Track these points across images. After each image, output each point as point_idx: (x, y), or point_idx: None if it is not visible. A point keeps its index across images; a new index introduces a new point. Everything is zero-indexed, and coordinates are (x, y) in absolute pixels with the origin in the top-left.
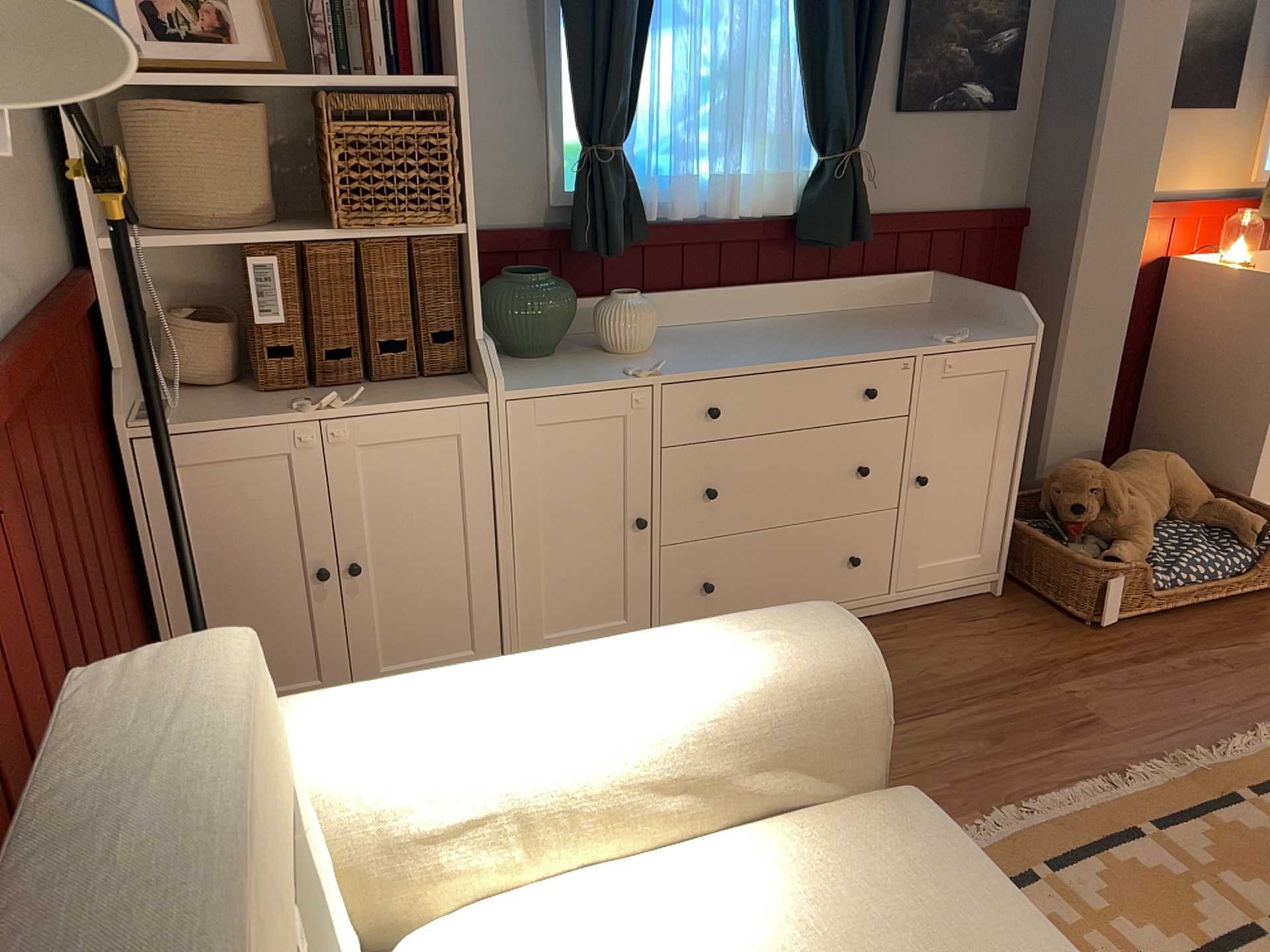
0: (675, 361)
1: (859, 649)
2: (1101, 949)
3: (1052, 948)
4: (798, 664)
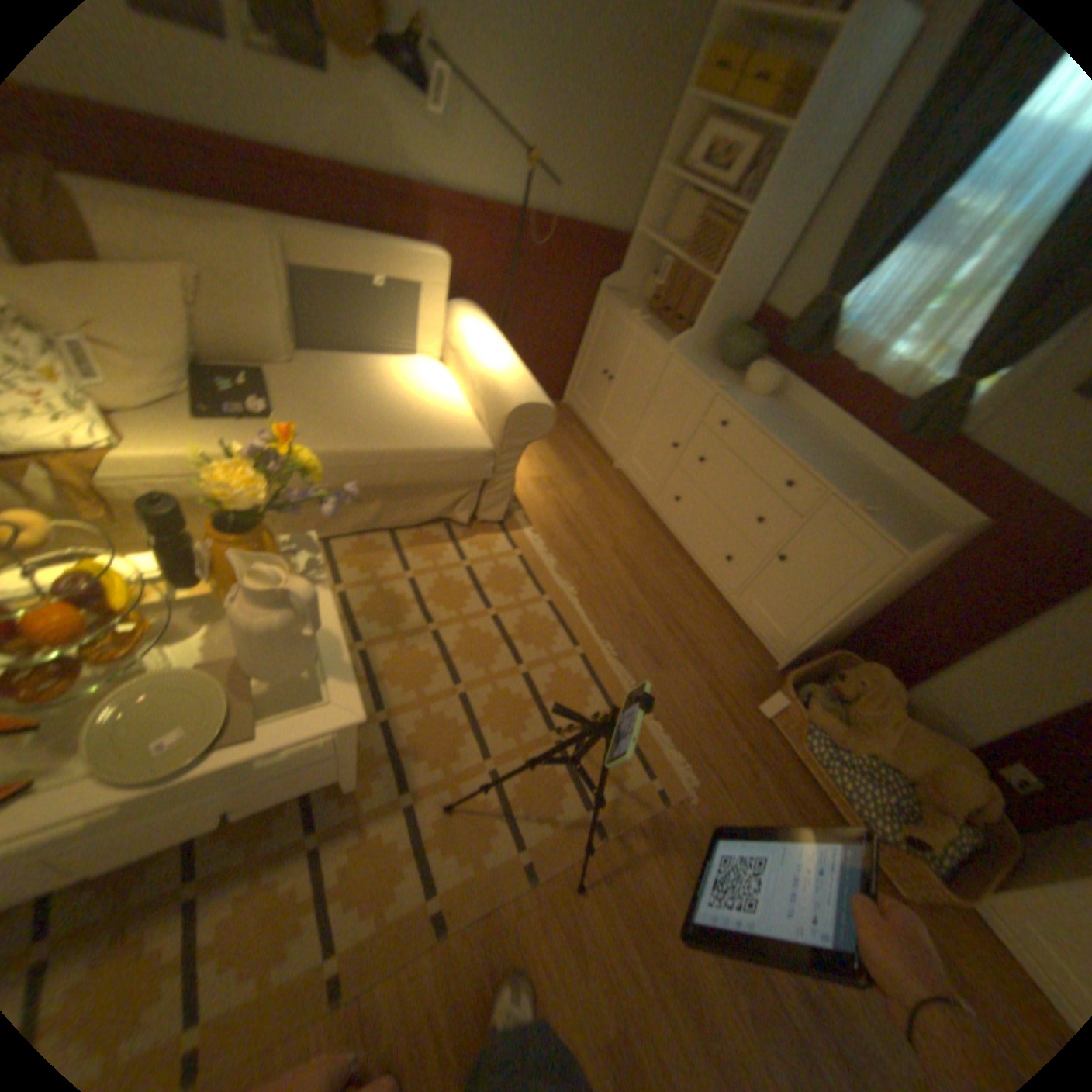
0: (744, 401)
1: (518, 405)
2: (506, 603)
3: (420, 450)
4: (507, 391)
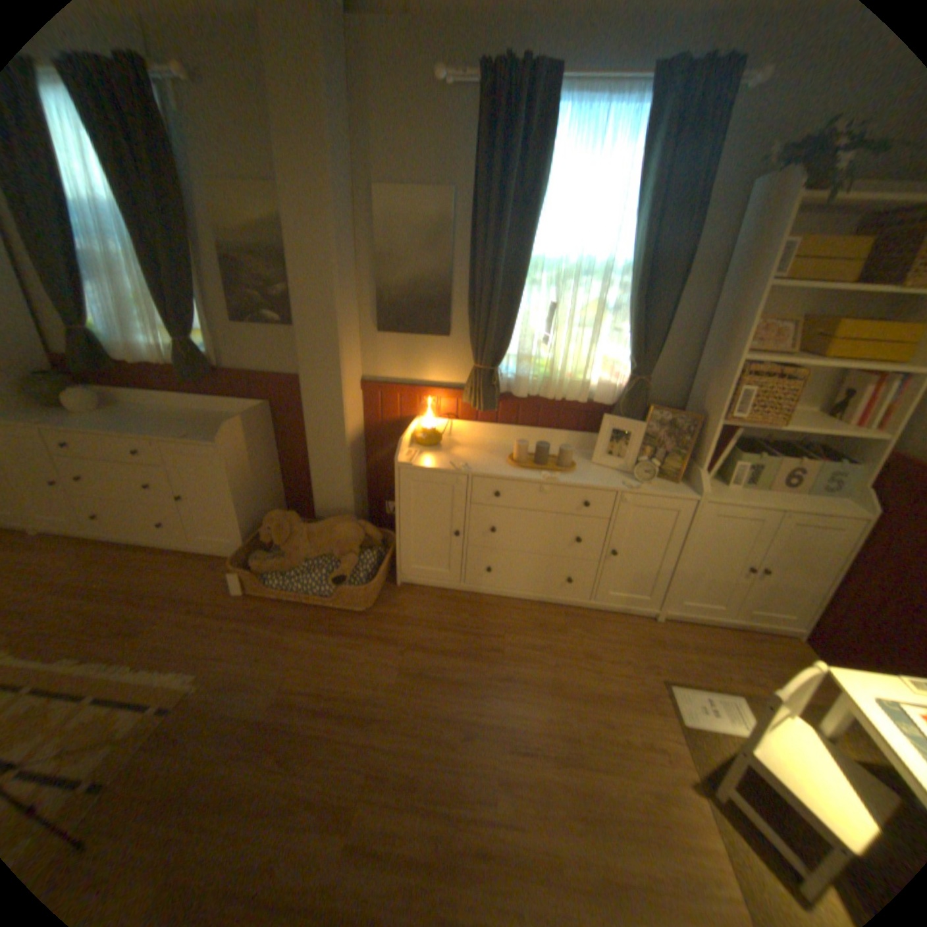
0: (70, 421)
1: None
2: None
3: None
4: None
